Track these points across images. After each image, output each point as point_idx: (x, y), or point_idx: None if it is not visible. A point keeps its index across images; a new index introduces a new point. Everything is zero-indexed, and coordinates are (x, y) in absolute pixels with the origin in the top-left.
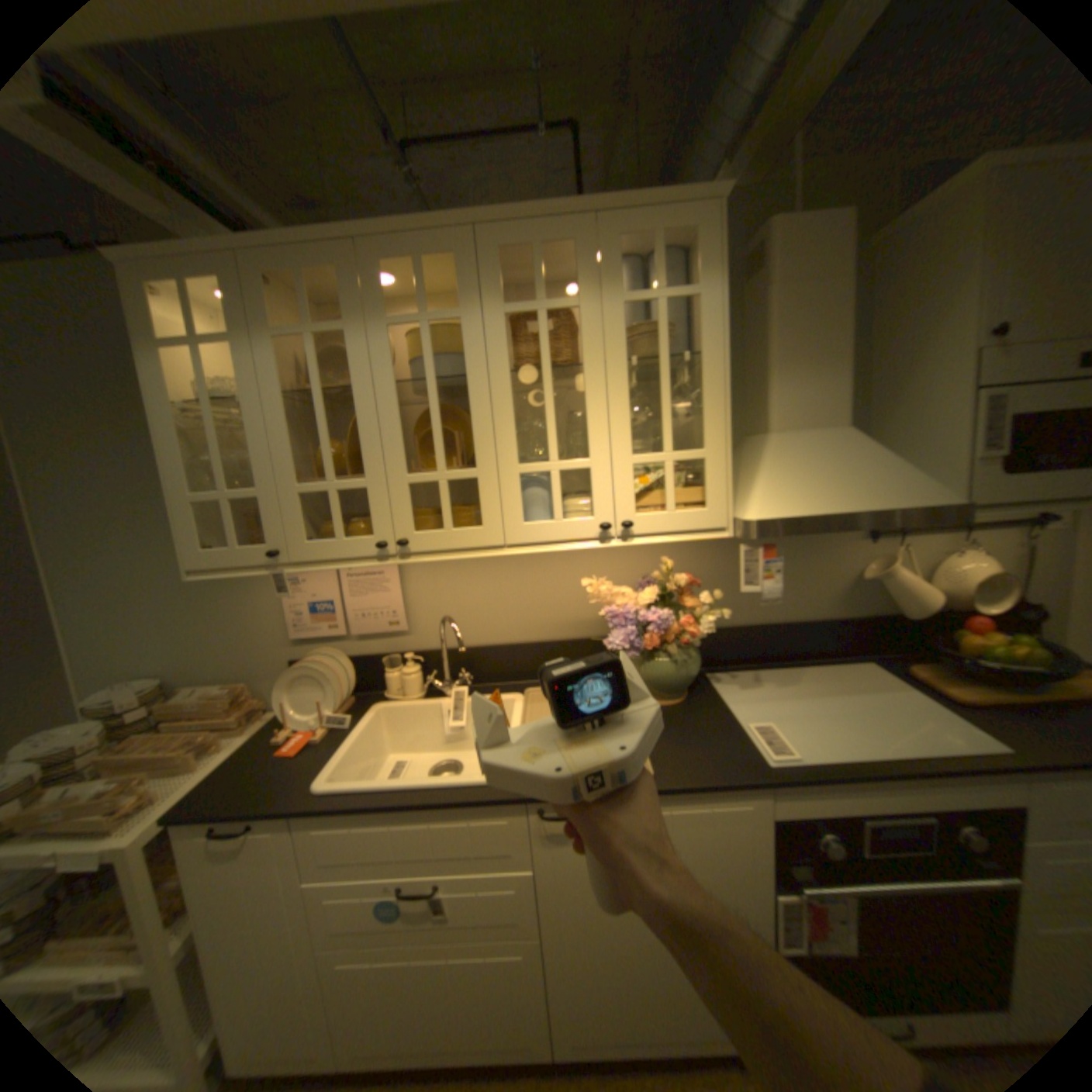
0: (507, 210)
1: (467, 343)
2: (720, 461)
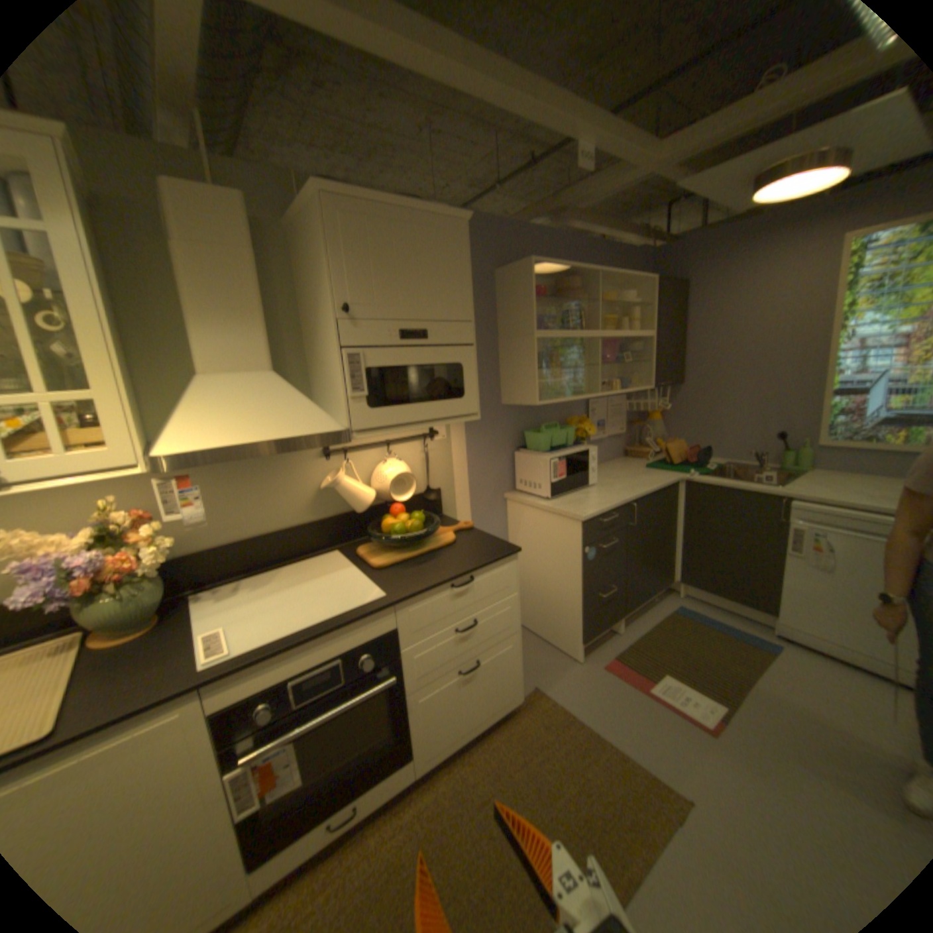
0: None
1: None
2: (112, 401)
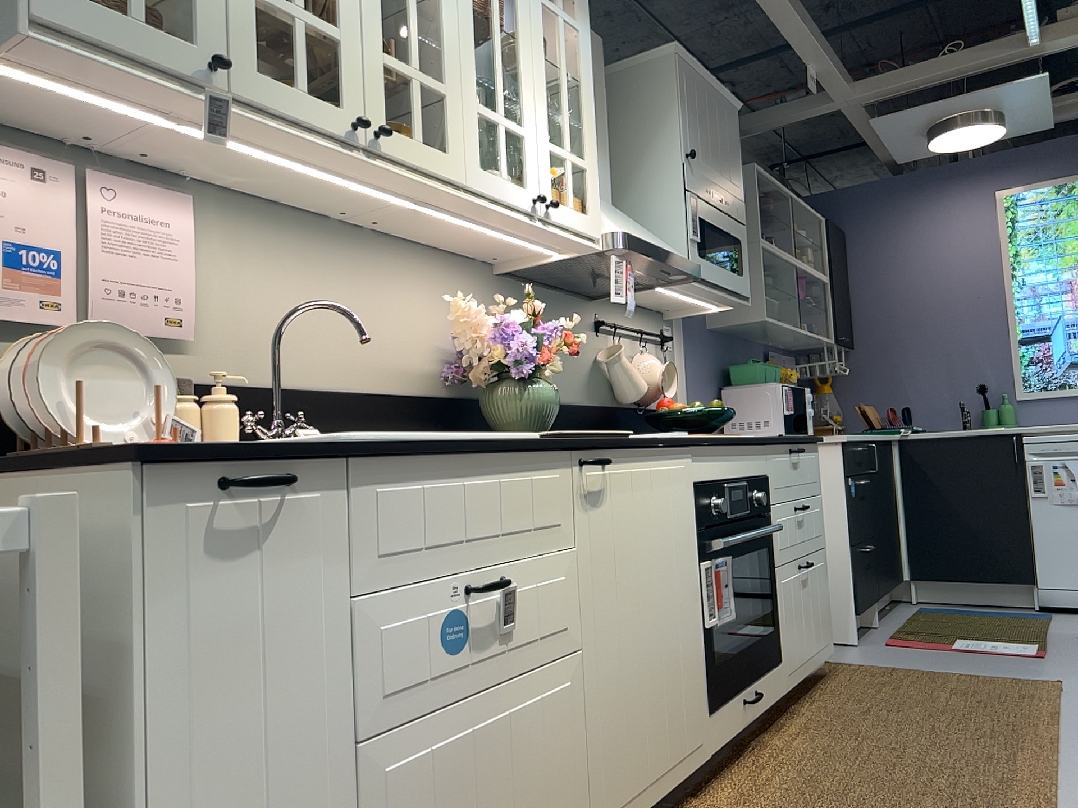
0: None
1: None
2: (595, 177)
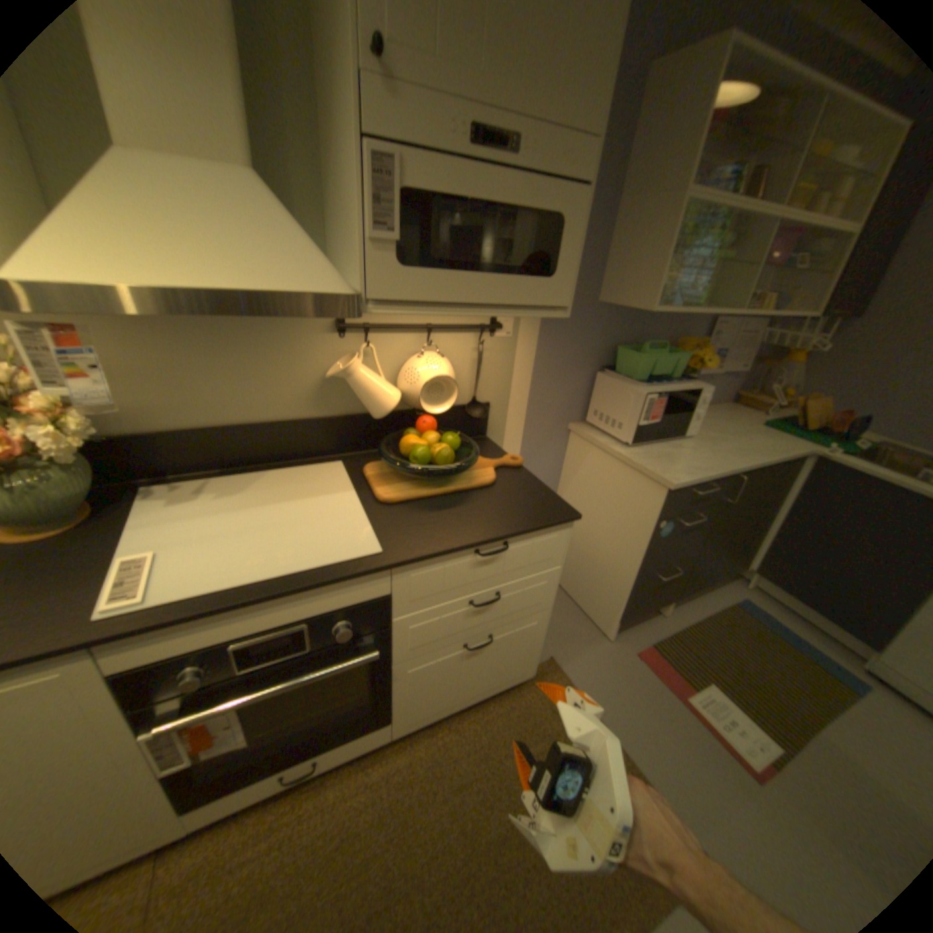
0: None
1: None
2: None
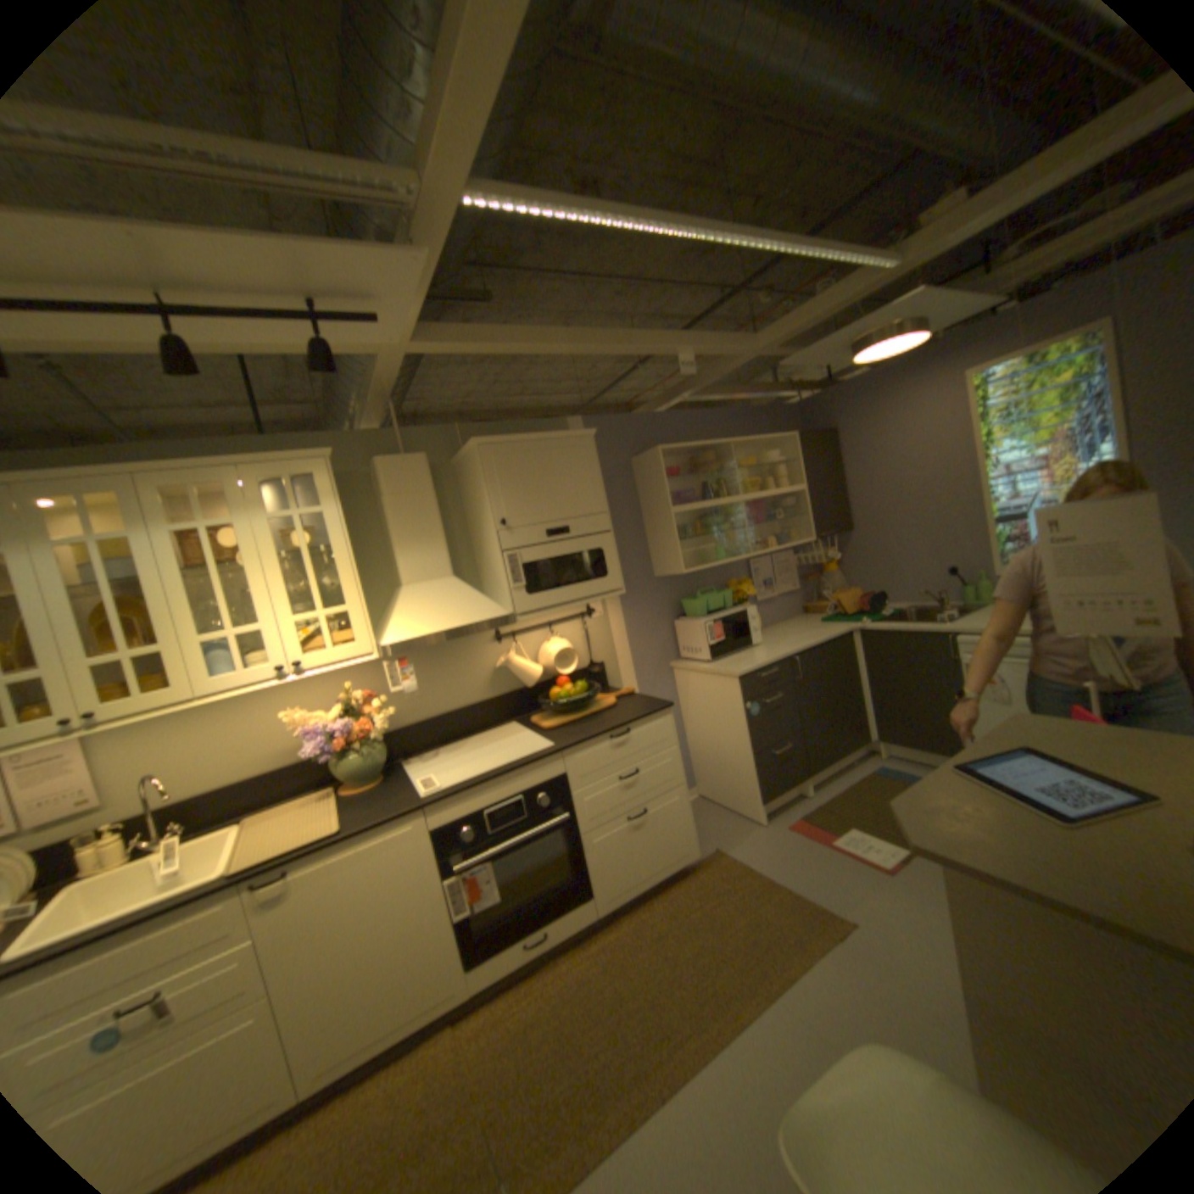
0: (161, 466)
1: (136, 555)
2: (358, 612)
